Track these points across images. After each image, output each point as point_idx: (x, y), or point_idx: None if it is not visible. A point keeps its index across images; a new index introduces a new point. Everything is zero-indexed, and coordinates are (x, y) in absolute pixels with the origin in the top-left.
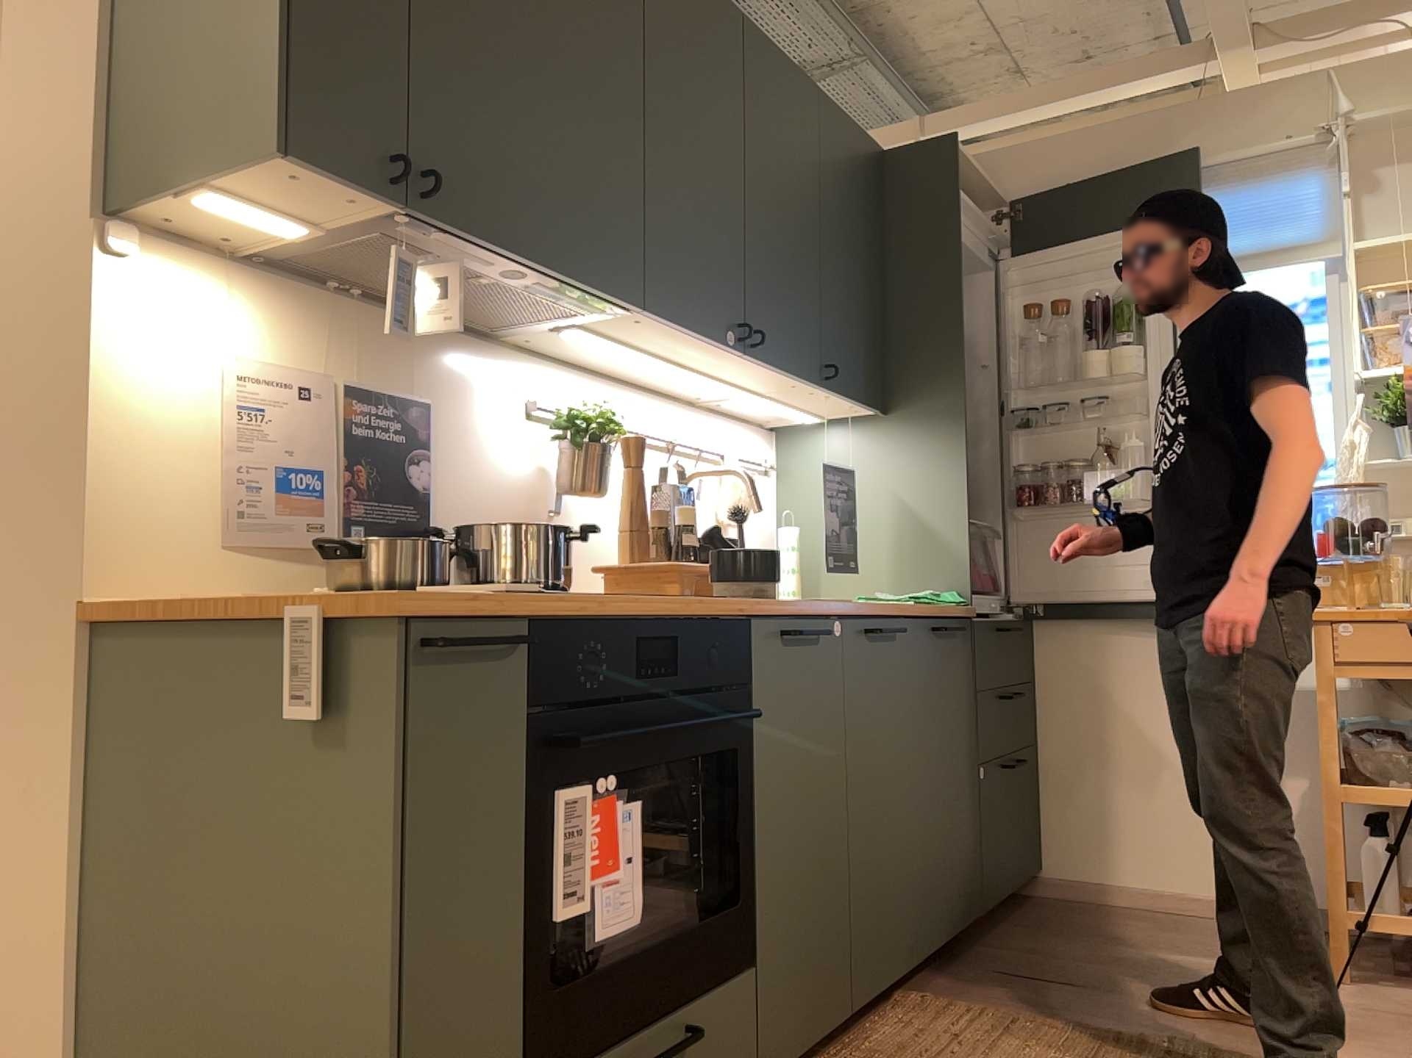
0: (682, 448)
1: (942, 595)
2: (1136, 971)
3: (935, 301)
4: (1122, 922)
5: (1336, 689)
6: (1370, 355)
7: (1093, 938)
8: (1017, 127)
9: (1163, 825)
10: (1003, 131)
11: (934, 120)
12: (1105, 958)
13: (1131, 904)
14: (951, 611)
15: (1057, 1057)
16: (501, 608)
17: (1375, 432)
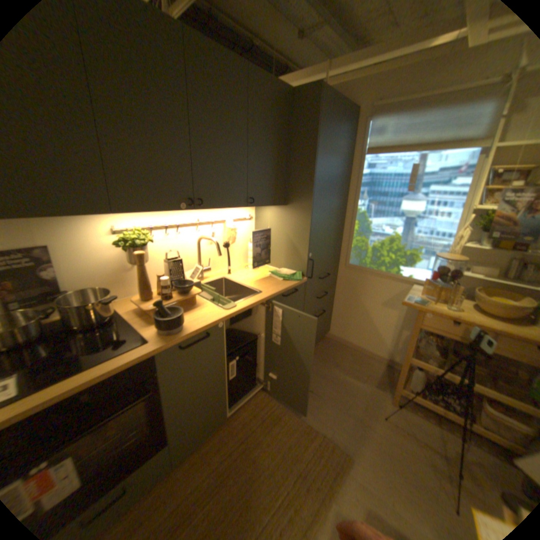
0: (203, 223)
1: (295, 273)
2: (334, 388)
3: (306, 163)
4: (343, 357)
5: (419, 333)
6: (486, 197)
7: (331, 365)
8: (368, 65)
9: (363, 331)
10: (363, 67)
11: (335, 60)
12: (329, 378)
13: (350, 347)
14: (293, 284)
15: (285, 441)
16: None
17: (476, 227)
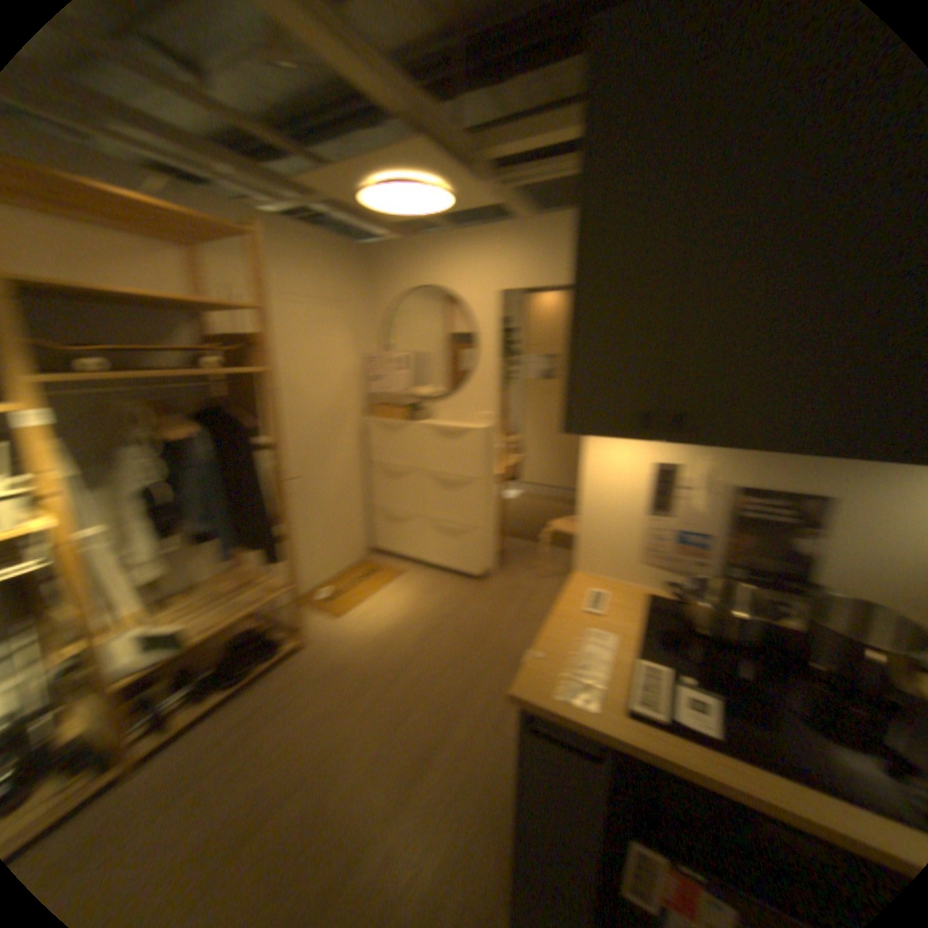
0: None
1: None
2: None
3: None
4: None
5: None
6: None
7: None
8: None
9: None
10: None
11: None
12: None
13: None
14: None
15: None
16: (589, 732)
17: None
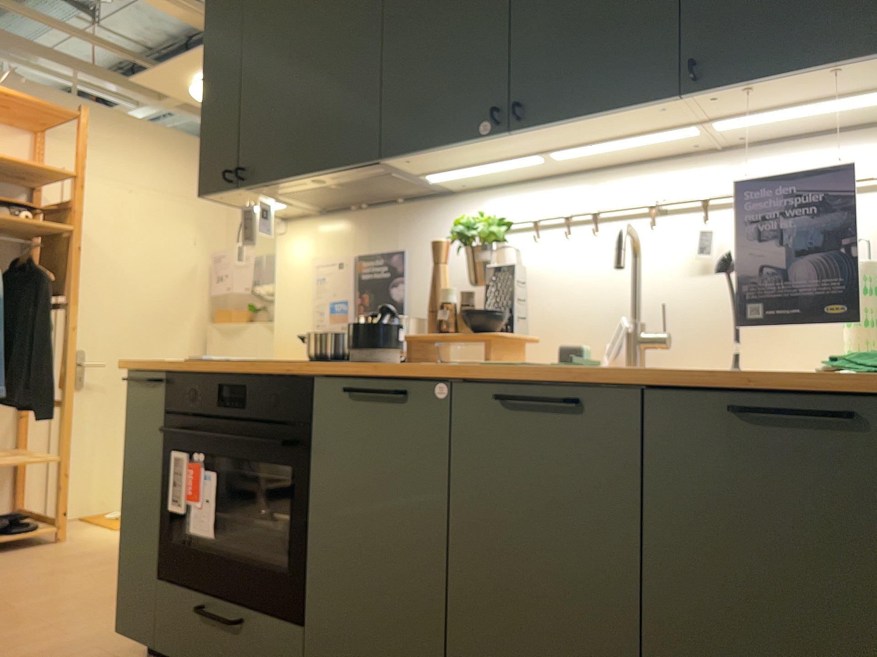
0: (680, 207)
1: None
2: None
3: None
4: None
5: None
6: None
7: None
8: None
9: None
10: None
11: None
12: None
13: None
14: (843, 383)
15: None
16: (151, 366)
17: None
